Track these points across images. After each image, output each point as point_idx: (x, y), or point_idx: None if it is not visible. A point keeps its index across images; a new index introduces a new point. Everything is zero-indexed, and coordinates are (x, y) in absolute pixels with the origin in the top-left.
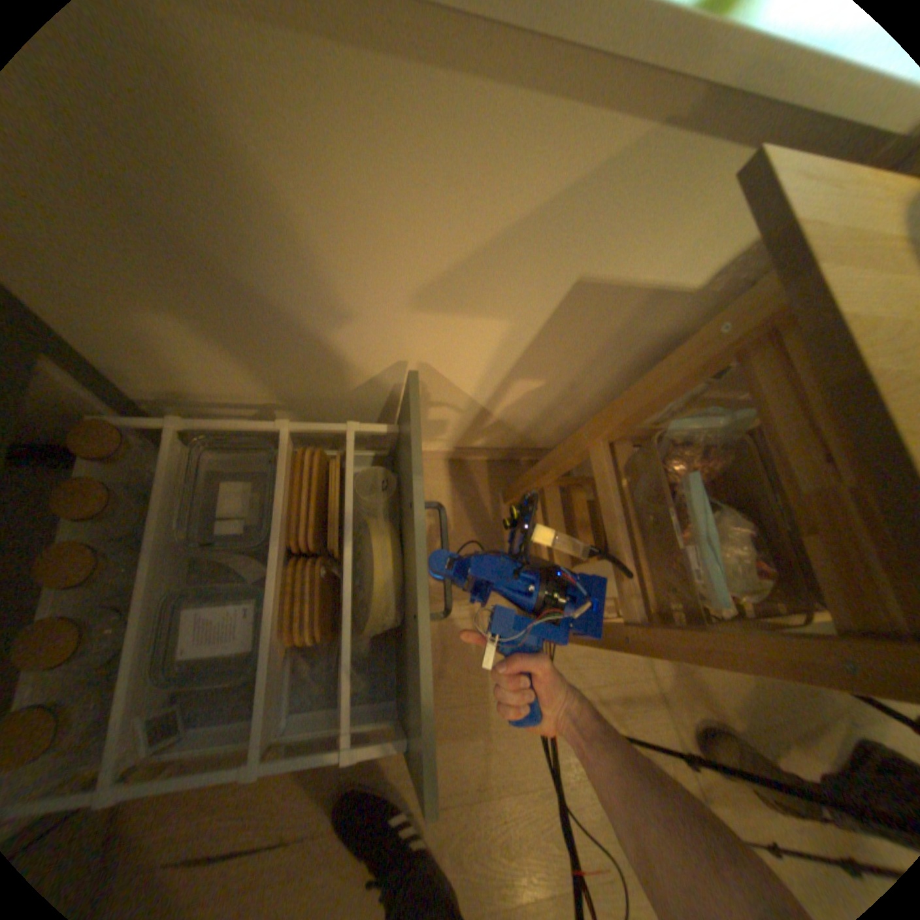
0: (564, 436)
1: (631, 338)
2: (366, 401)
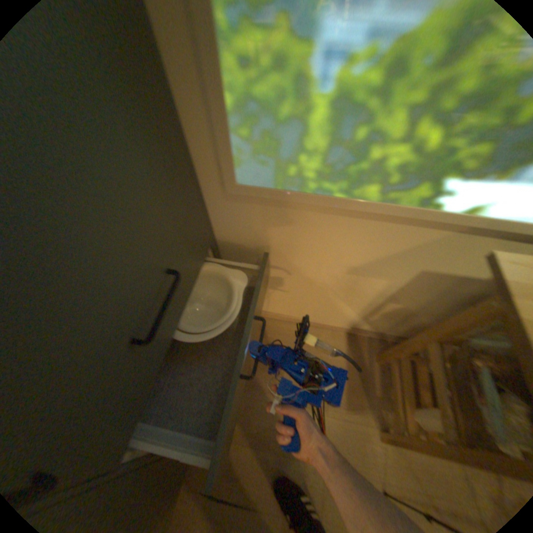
0: (415, 333)
1: (452, 294)
2: (316, 302)
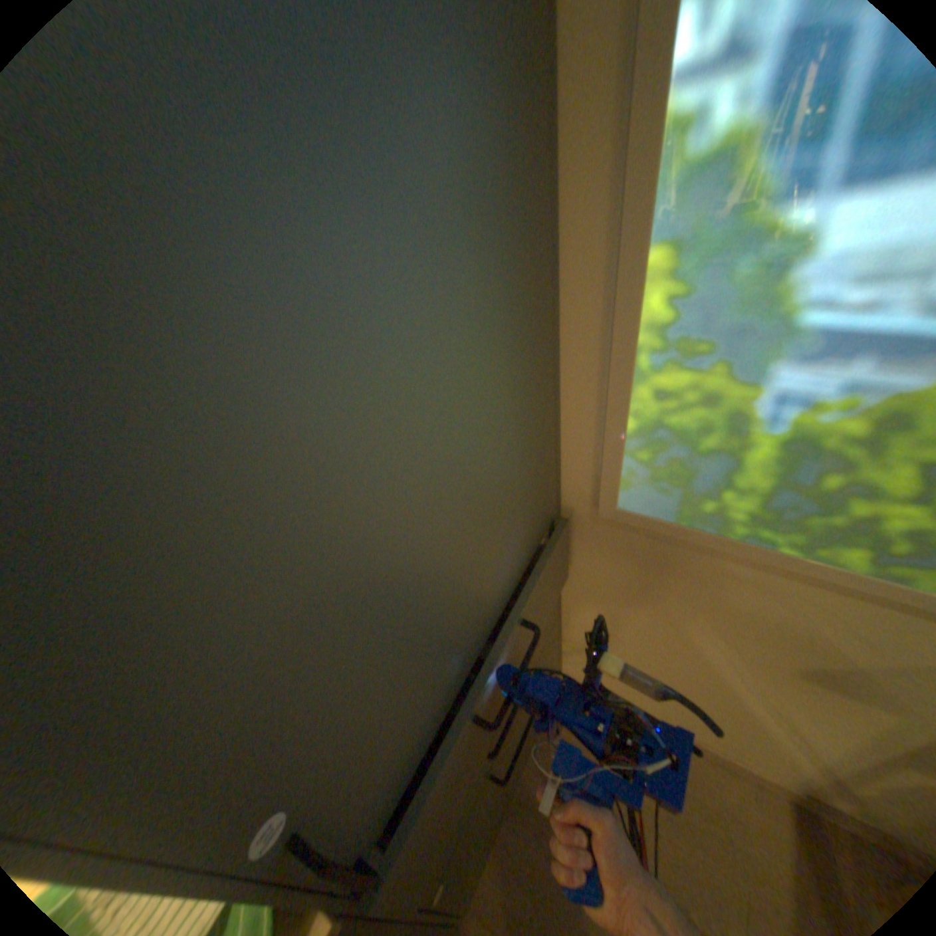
0: None
1: None
2: (726, 713)
